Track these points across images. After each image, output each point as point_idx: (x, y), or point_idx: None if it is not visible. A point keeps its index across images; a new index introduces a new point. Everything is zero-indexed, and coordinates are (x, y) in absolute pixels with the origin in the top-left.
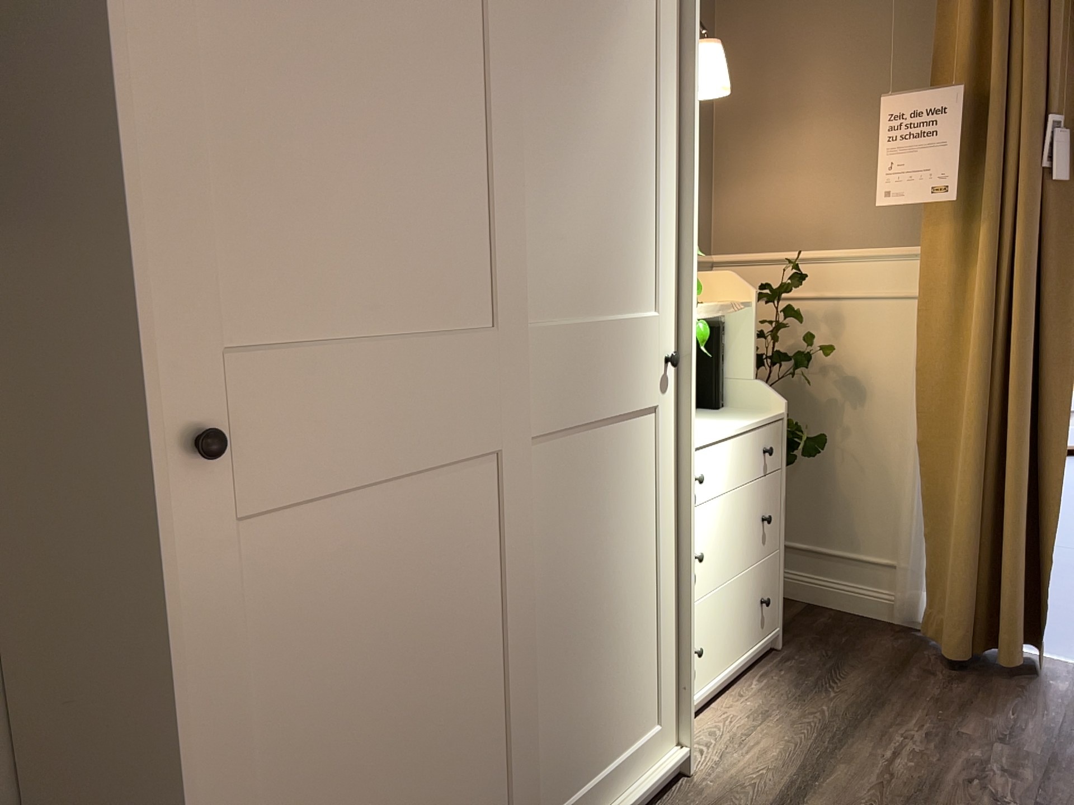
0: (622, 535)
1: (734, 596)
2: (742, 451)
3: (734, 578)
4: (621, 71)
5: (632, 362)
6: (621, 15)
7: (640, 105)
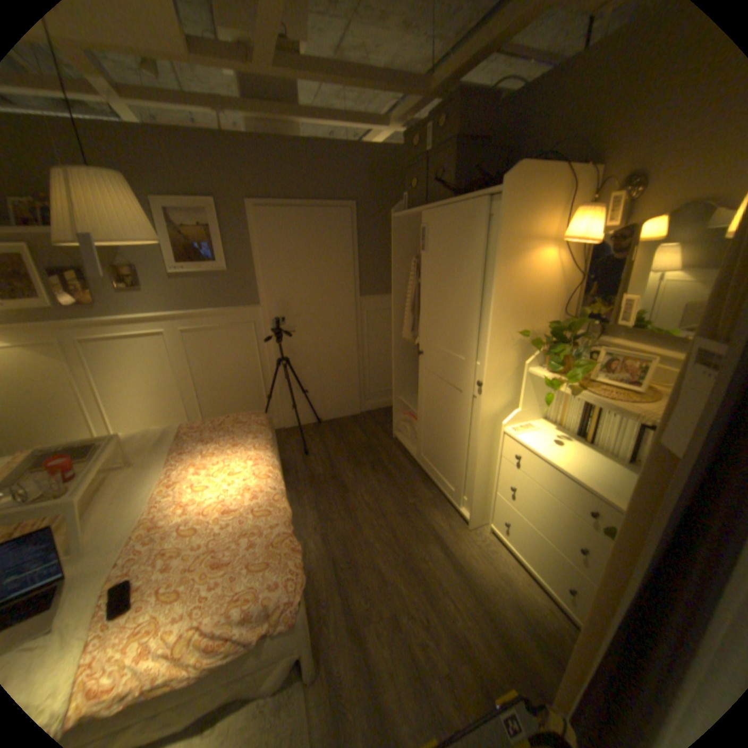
0: (460, 424)
1: (544, 546)
2: (564, 483)
3: (546, 538)
4: (472, 273)
5: (466, 373)
6: (474, 253)
7: (480, 284)
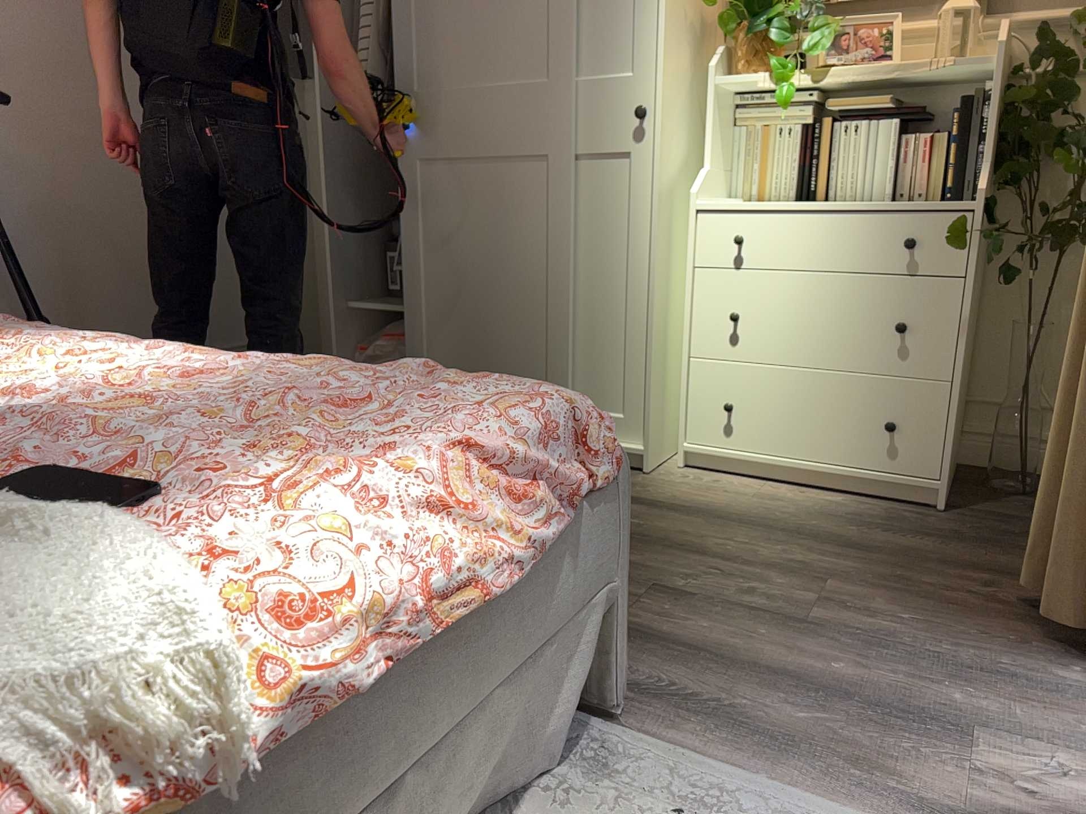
0: (583, 246)
1: (817, 389)
2: (842, 232)
3: (818, 370)
4: None
5: (594, 114)
6: None
7: None
